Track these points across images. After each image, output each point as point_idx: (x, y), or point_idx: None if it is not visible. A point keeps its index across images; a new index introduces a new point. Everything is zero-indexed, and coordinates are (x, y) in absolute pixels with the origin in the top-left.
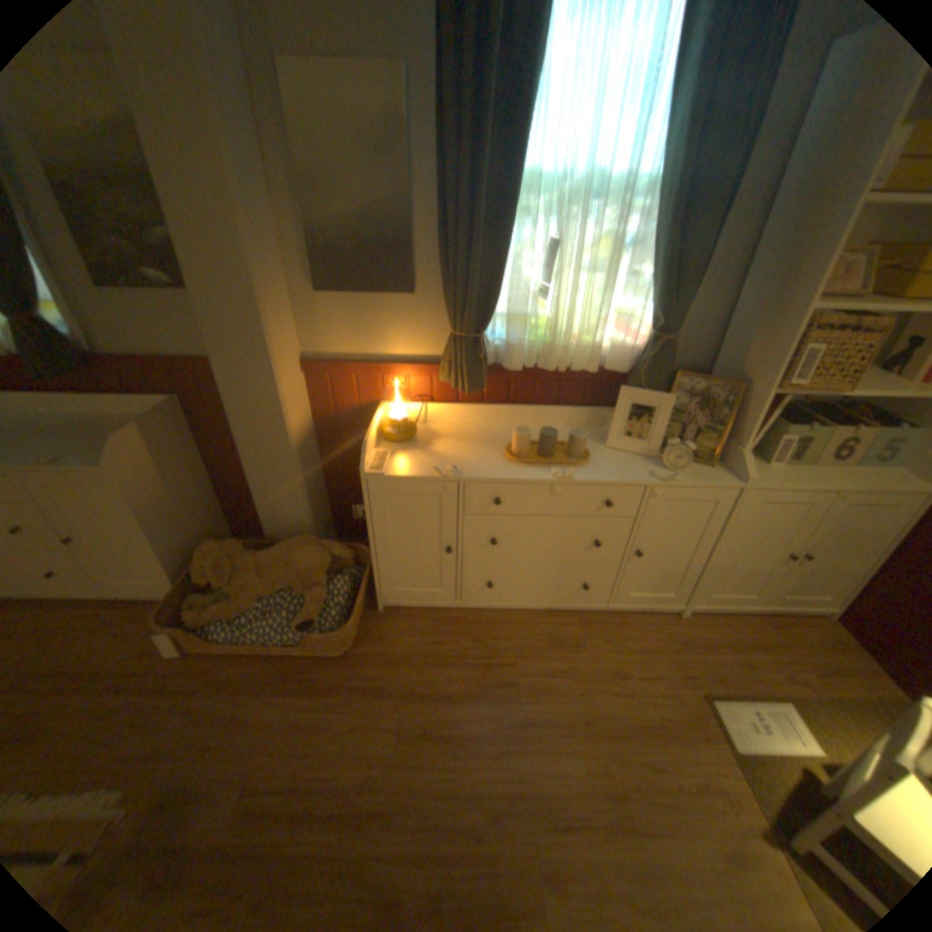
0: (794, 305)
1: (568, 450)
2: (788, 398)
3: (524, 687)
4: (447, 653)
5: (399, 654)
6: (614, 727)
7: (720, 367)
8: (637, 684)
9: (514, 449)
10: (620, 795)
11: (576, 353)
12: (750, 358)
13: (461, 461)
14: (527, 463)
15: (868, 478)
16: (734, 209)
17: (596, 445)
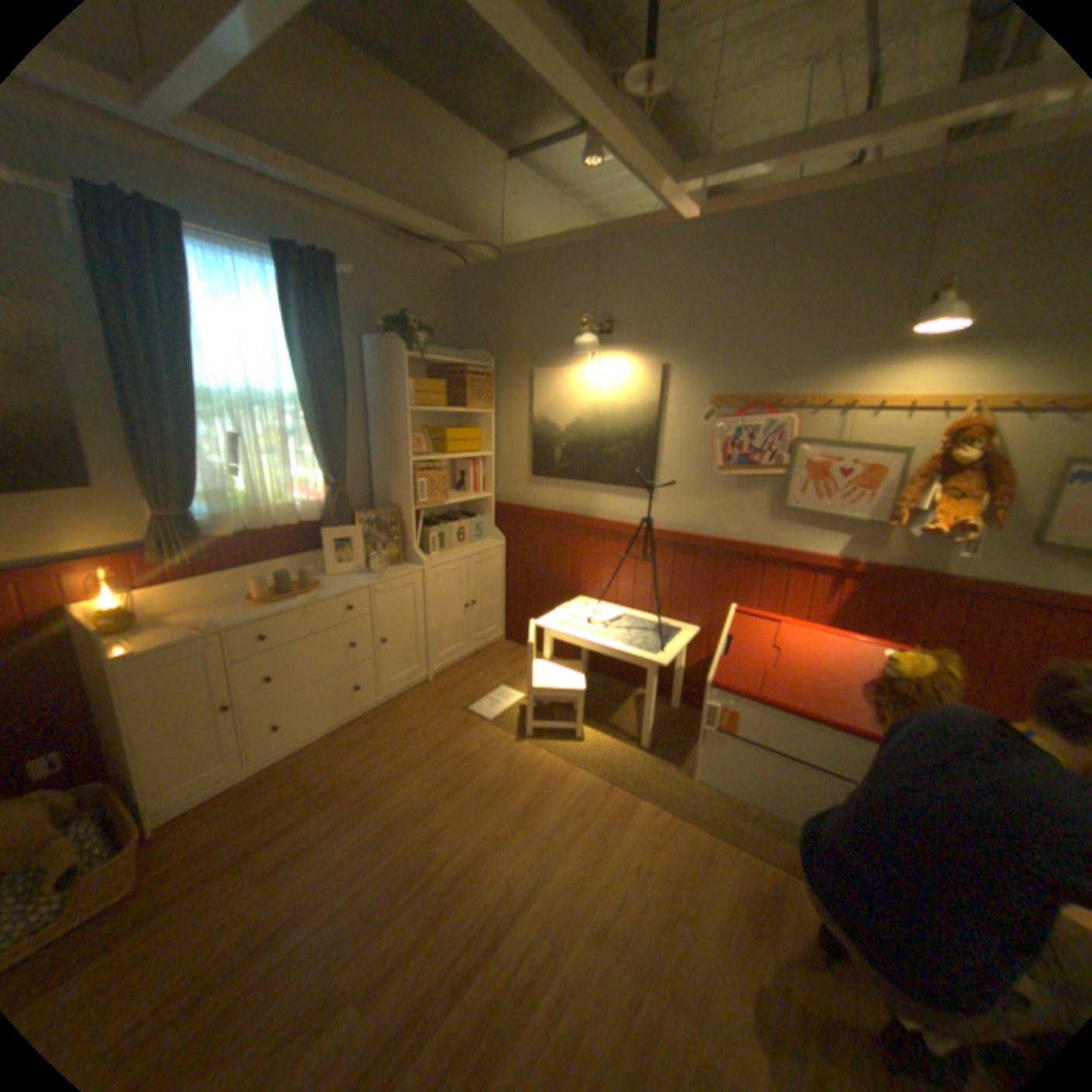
0: (401, 462)
1: (300, 584)
2: (420, 514)
3: (345, 781)
4: (258, 811)
5: (204, 846)
6: (420, 757)
7: (377, 506)
8: (421, 729)
9: (254, 597)
10: (442, 780)
11: (274, 514)
12: (392, 495)
13: (208, 621)
14: (272, 601)
15: (475, 547)
16: (347, 413)
17: (318, 578)
